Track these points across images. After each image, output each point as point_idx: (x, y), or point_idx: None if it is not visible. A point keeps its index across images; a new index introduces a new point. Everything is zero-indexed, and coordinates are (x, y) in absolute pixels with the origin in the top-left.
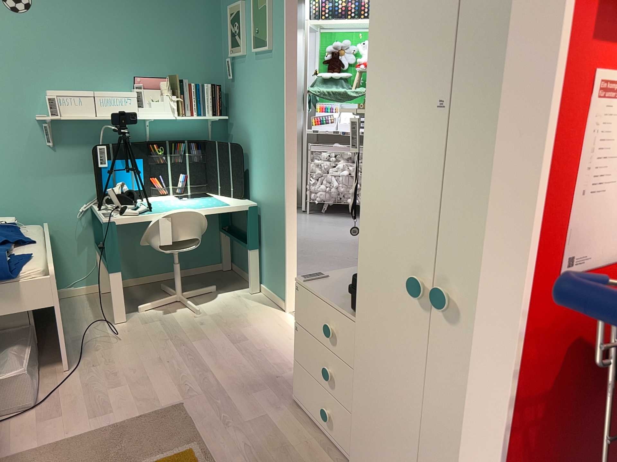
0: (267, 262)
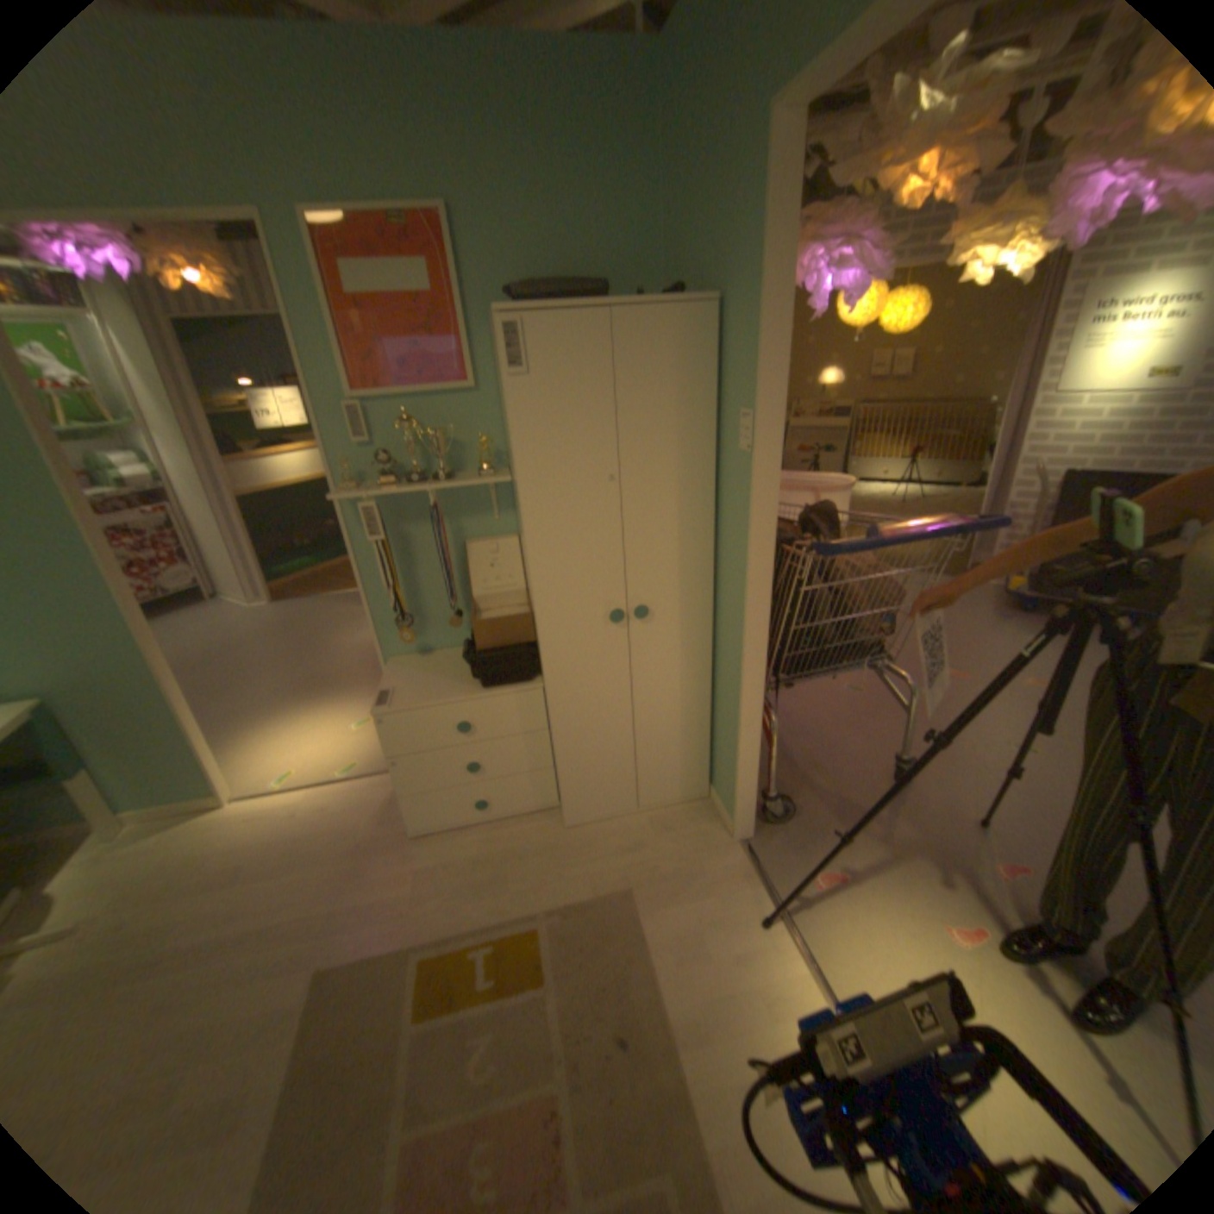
0: (121, 773)
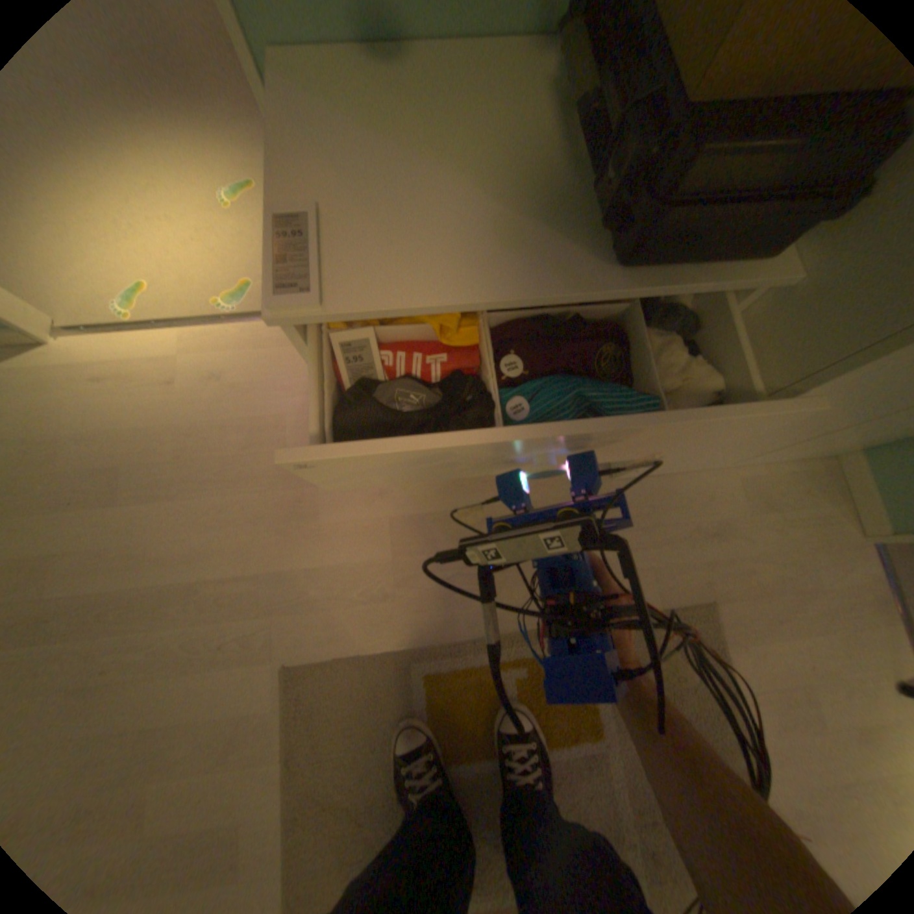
0: None
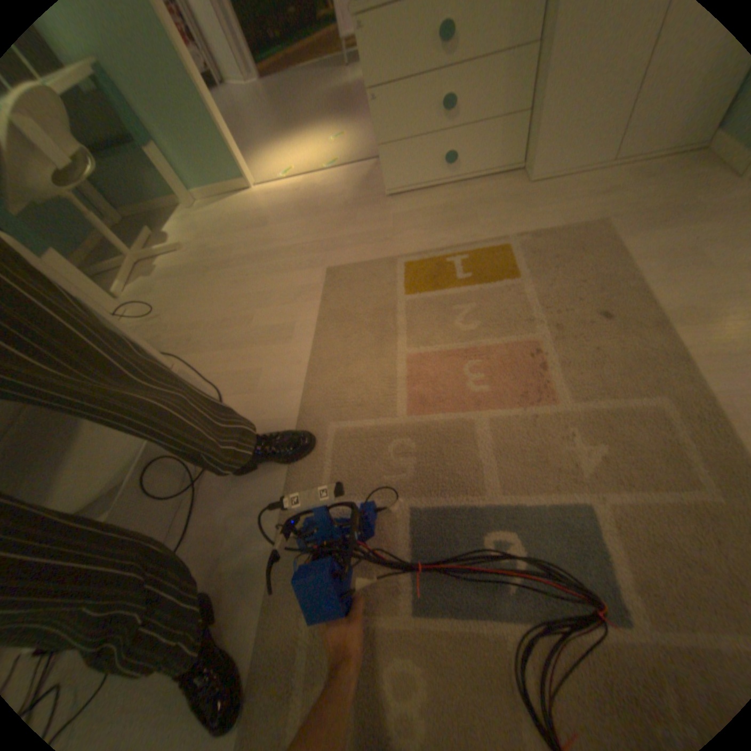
0: (177, 149)
